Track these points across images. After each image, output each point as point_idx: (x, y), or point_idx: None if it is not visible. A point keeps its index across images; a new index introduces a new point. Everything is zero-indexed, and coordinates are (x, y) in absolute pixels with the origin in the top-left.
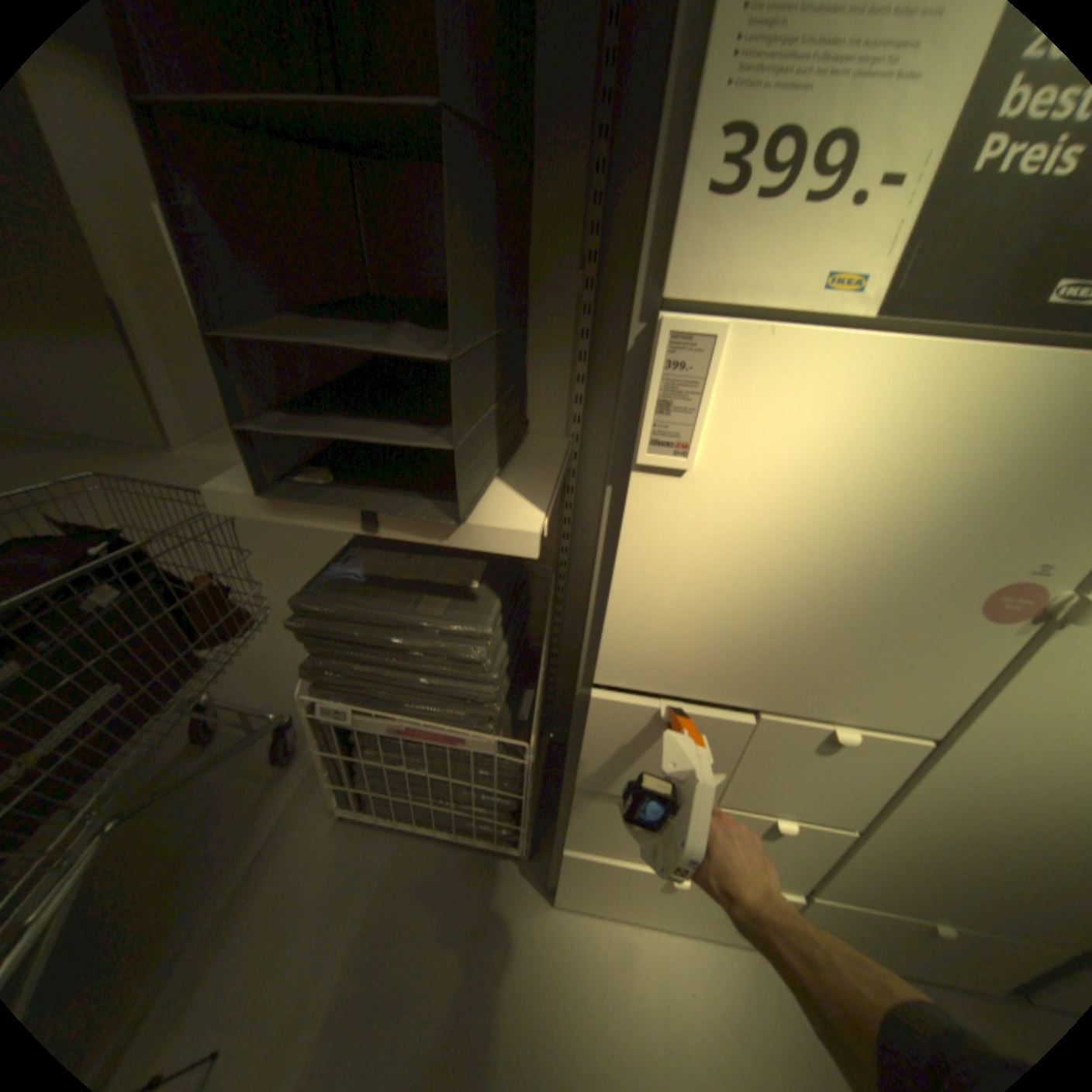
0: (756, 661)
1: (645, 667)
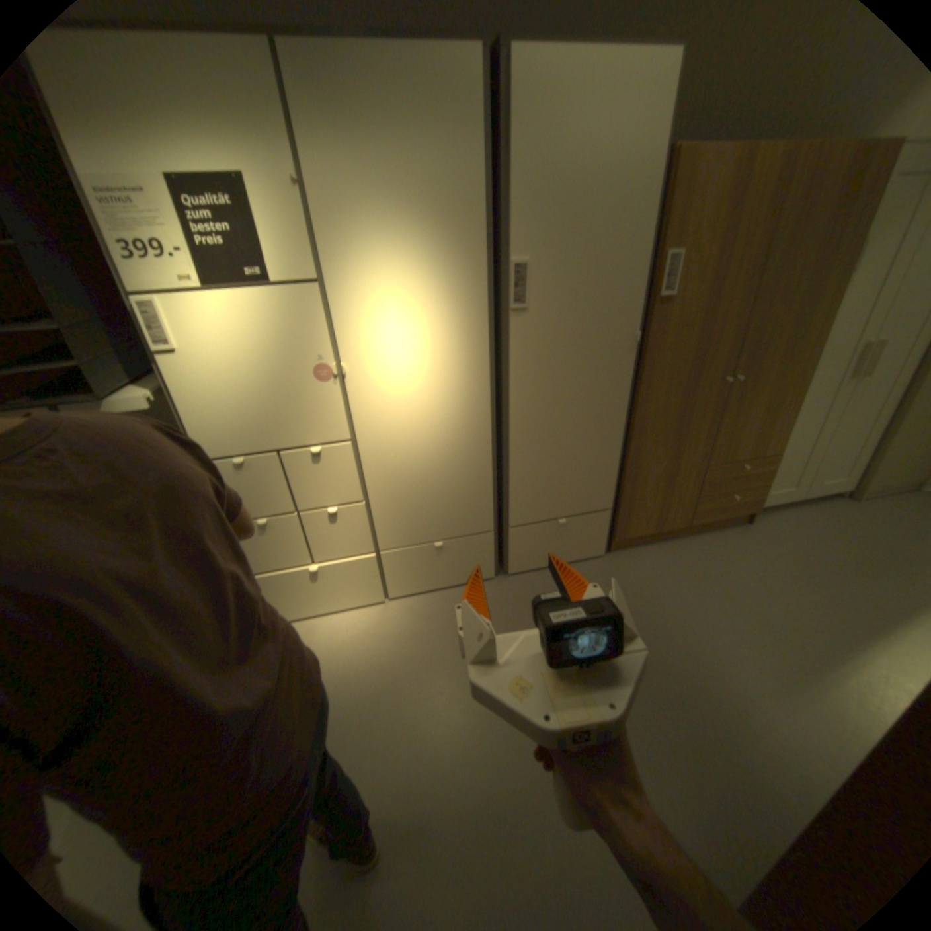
0: (258, 426)
1: (216, 444)
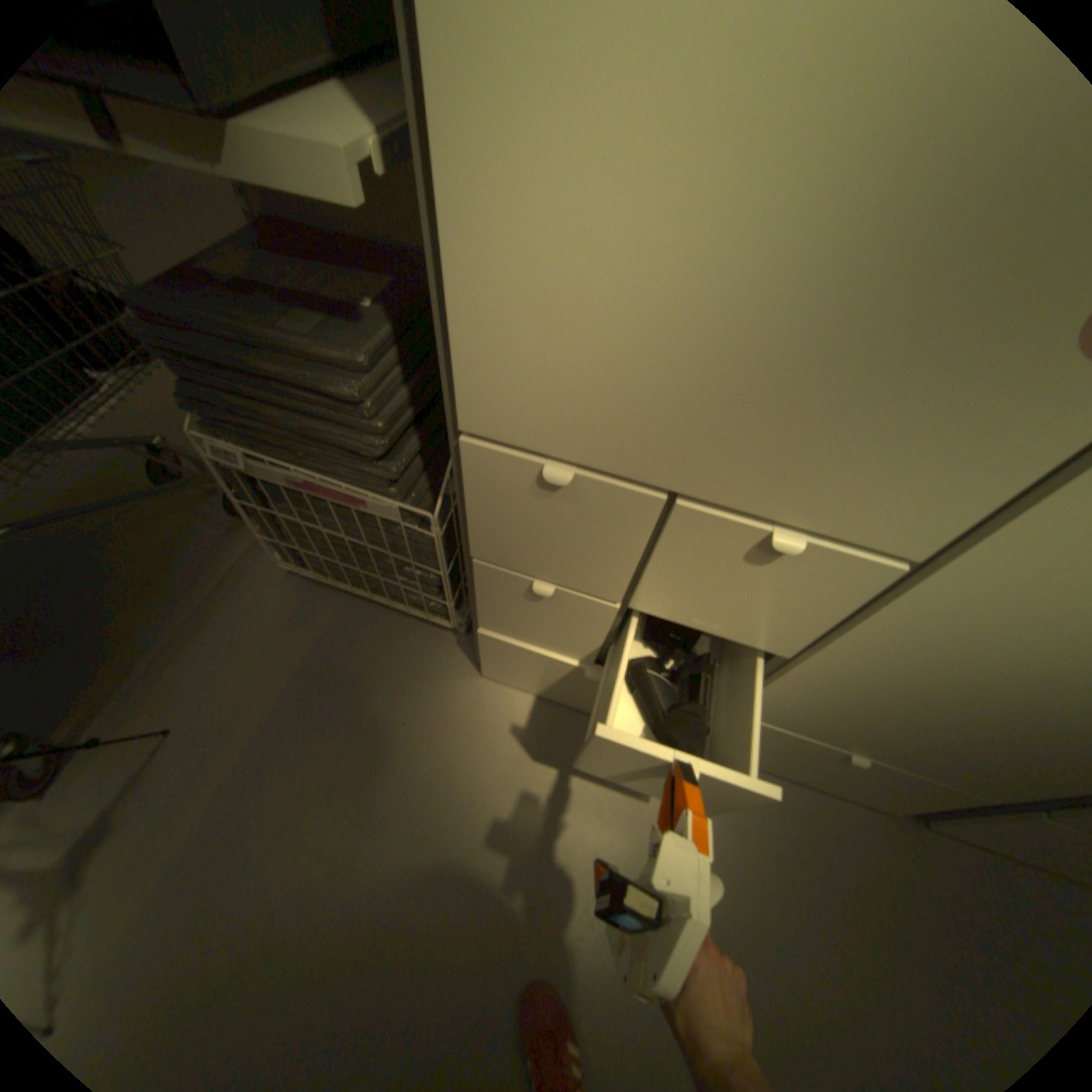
0: (670, 411)
1: (518, 408)
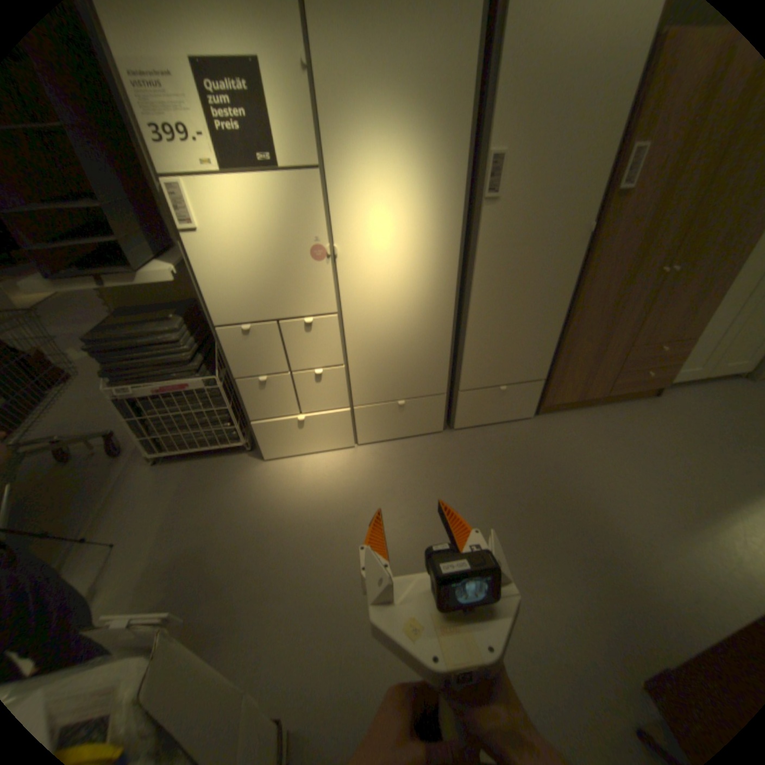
0: (262, 298)
1: (228, 312)
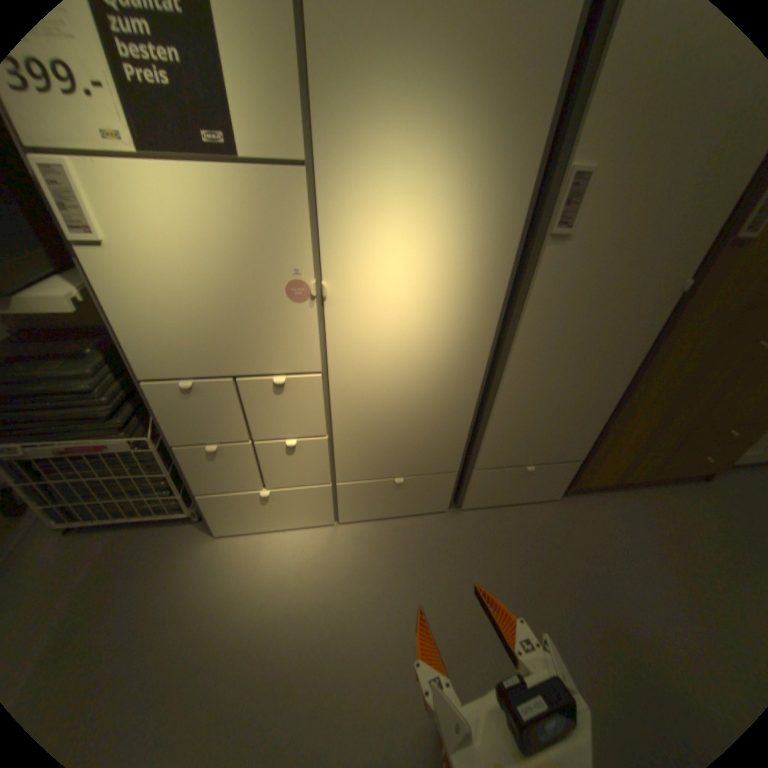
0: (212, 347)
1: (159, 363)
